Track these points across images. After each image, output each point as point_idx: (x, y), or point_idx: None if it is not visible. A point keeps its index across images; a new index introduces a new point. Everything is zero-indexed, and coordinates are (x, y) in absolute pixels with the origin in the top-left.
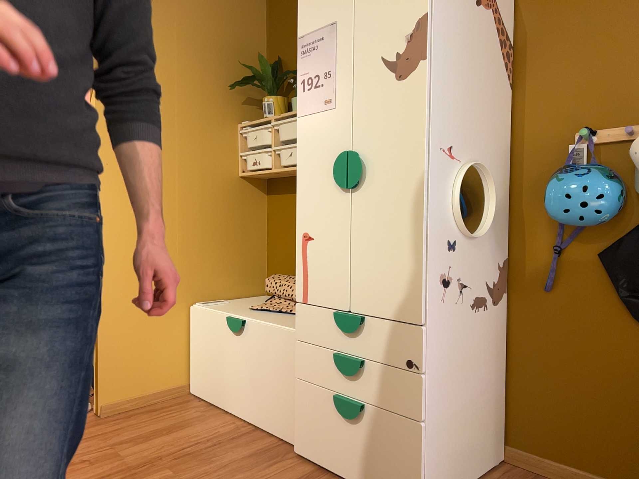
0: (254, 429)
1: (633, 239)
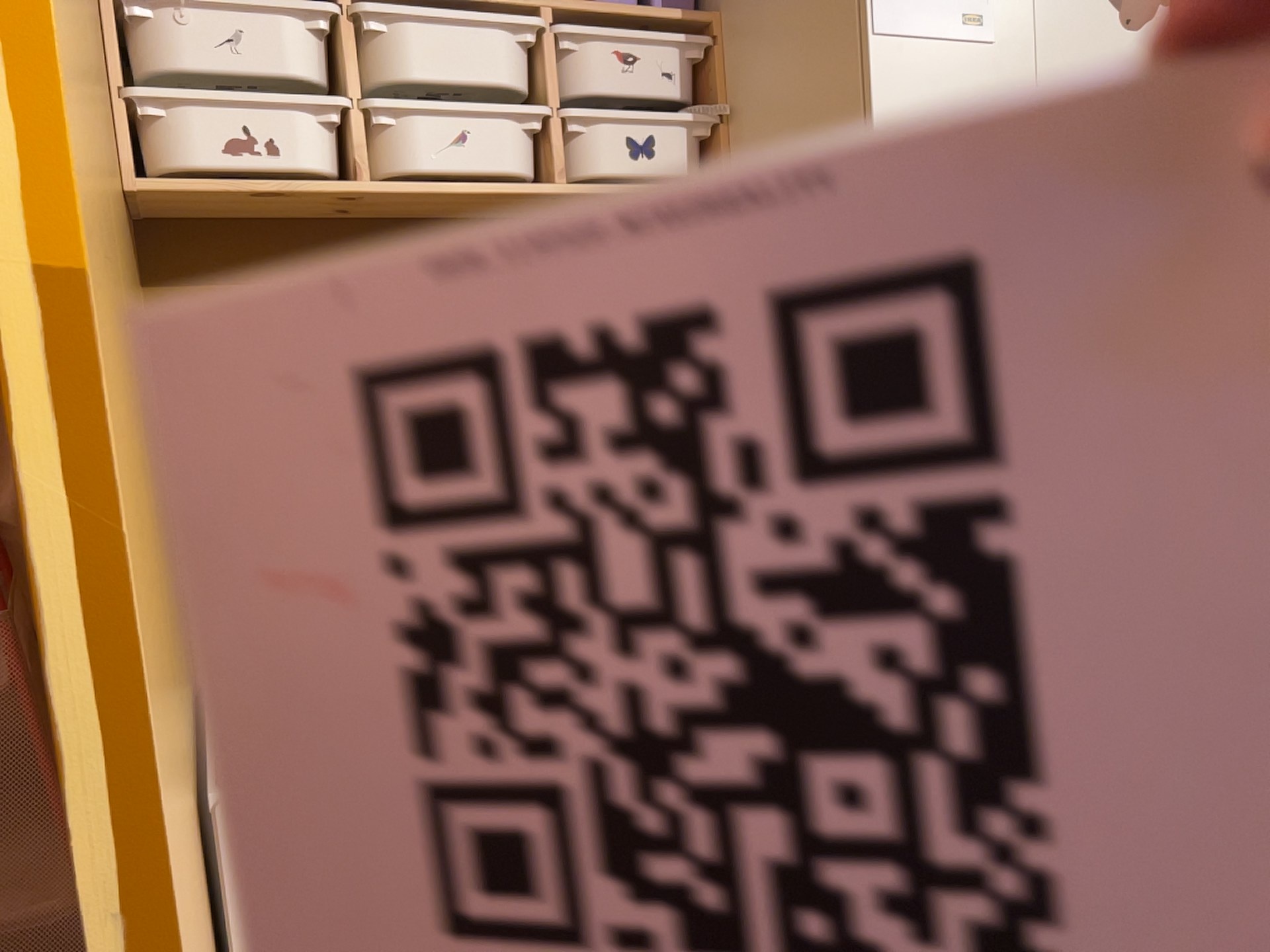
0: None
1: None
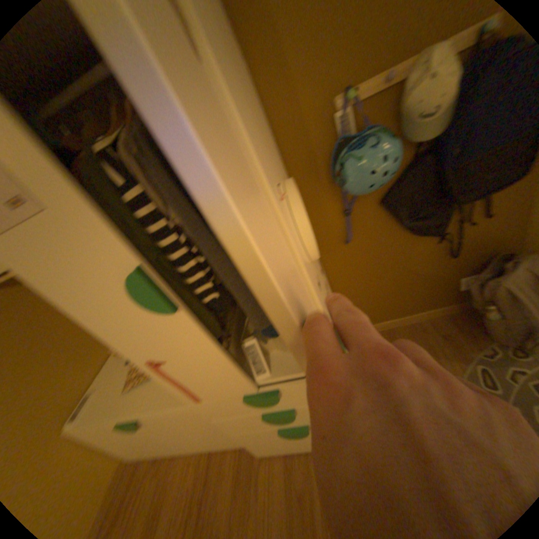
0: (208, 455)
1: (410, 181)
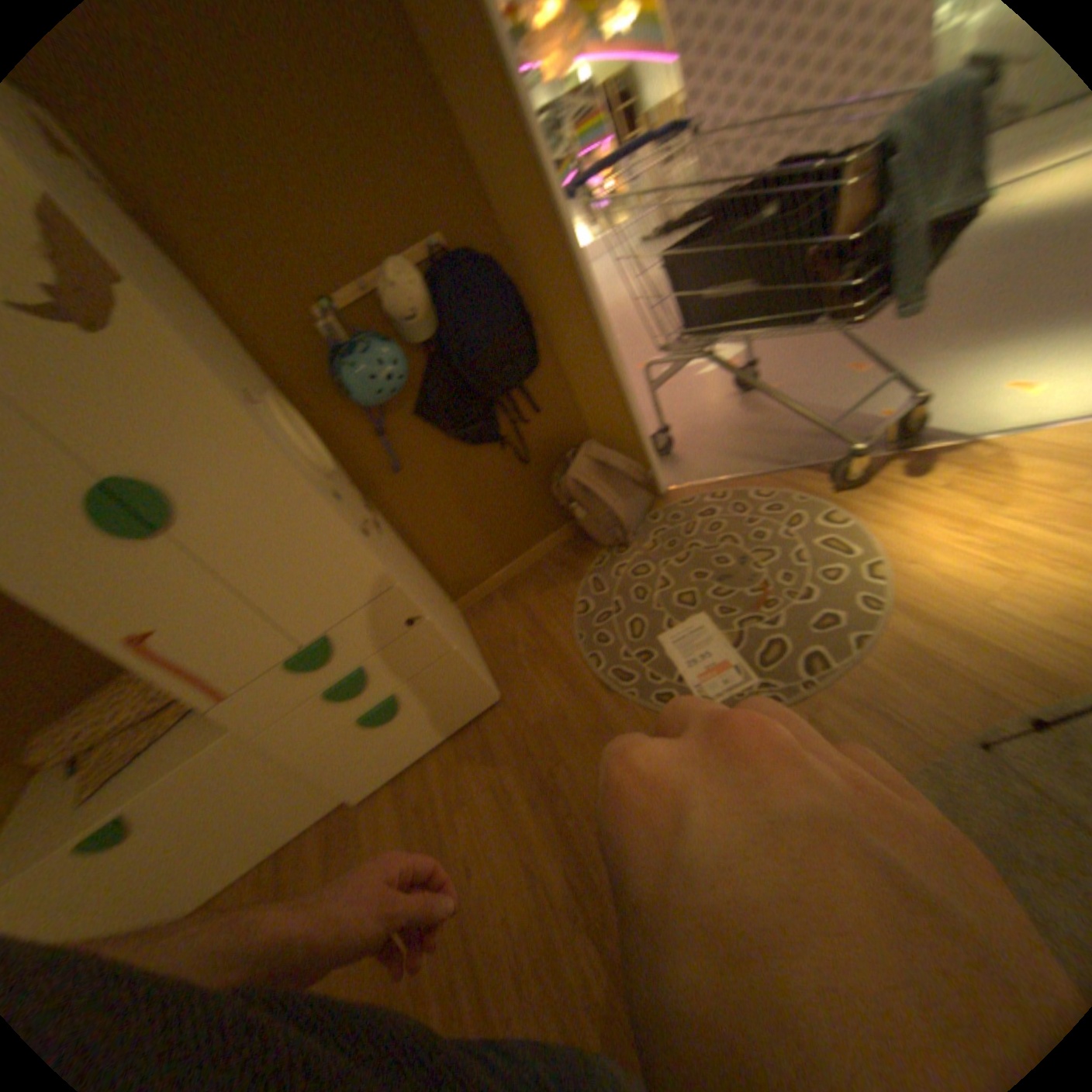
0: (274, 858)
1: (431, 385)
